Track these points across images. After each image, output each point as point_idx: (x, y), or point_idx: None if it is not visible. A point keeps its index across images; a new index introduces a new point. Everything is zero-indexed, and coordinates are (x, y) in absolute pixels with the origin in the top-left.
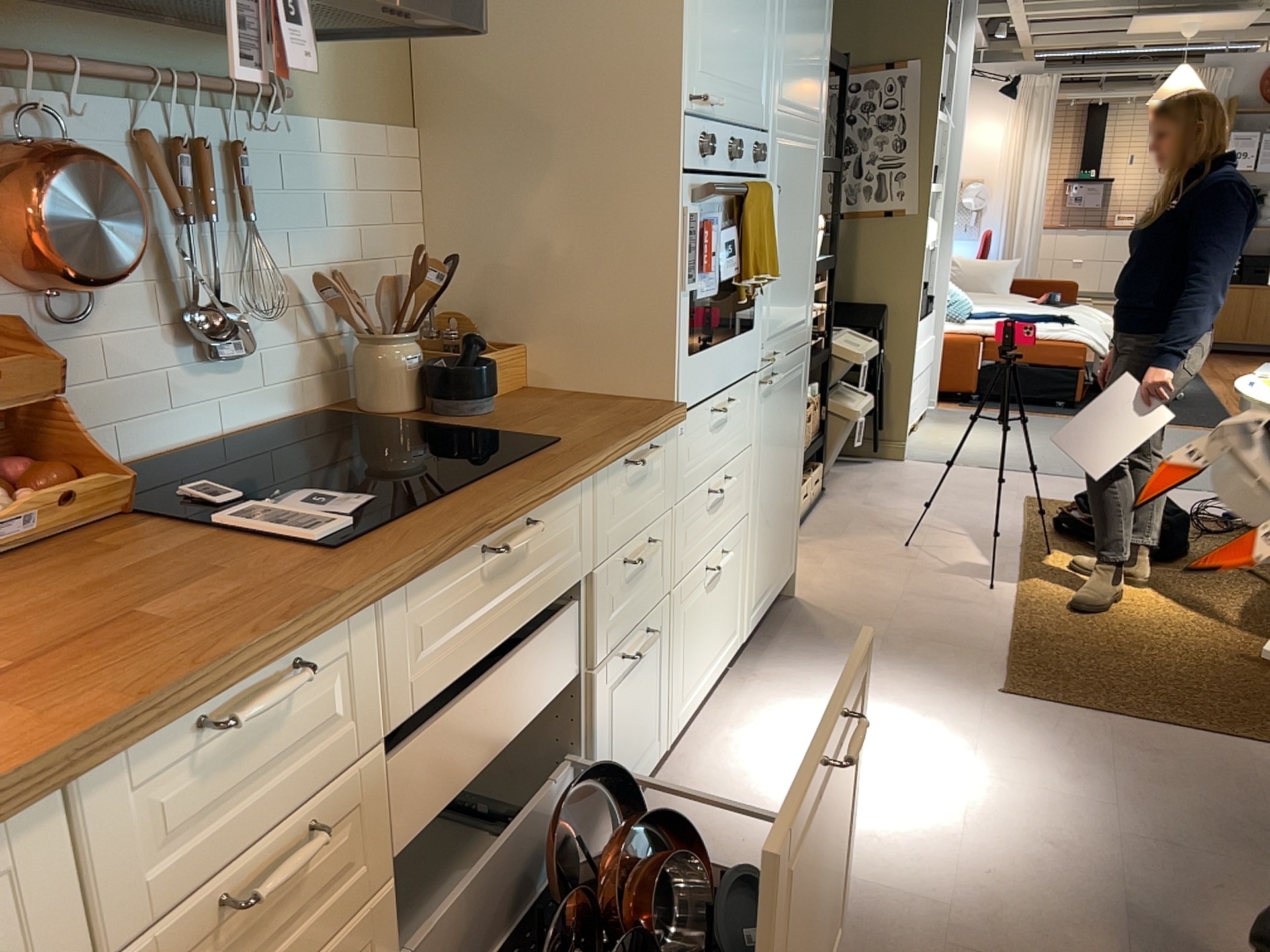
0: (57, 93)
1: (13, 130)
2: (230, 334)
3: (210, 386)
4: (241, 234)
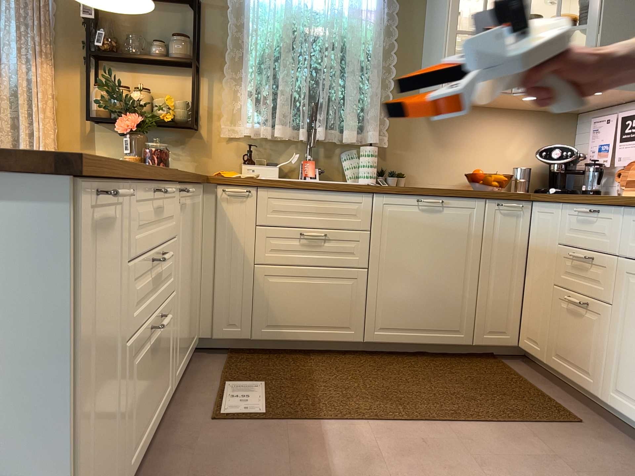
0: None
1: None
2: None
3: None
4: None
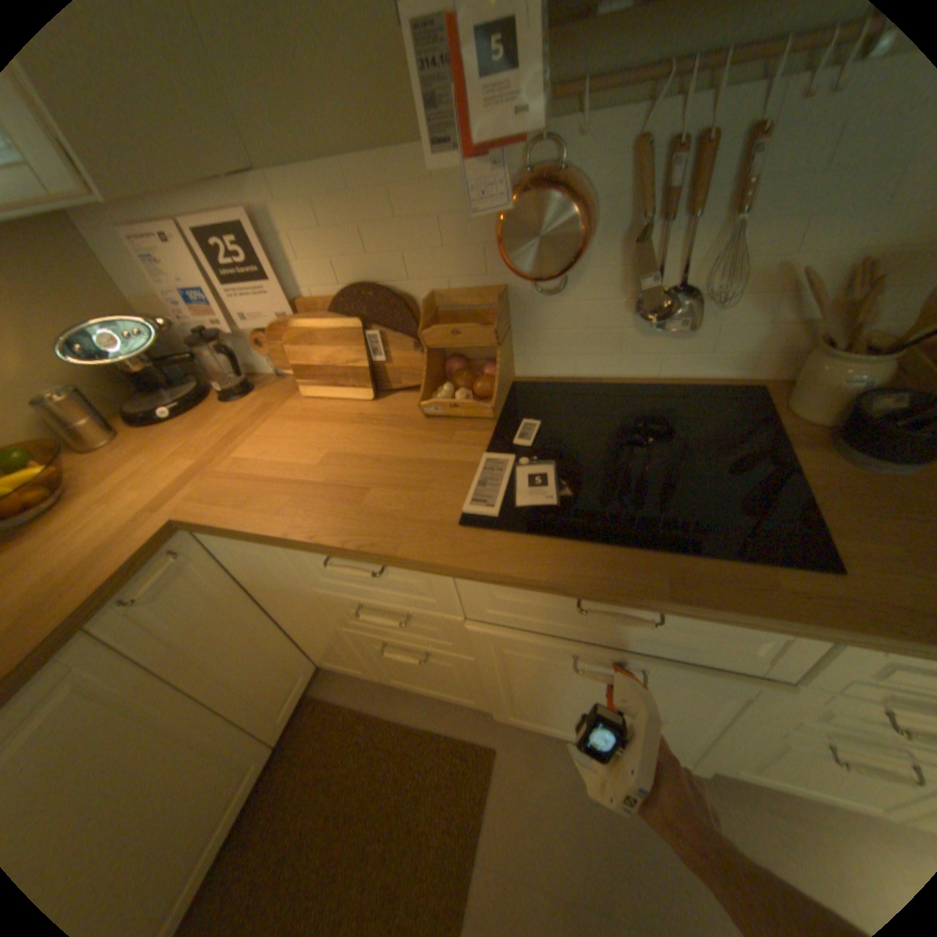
0: (575, 110)
1: (529, 156)
2: (667, 314)
3: (658, 343)
4: (738, 220)
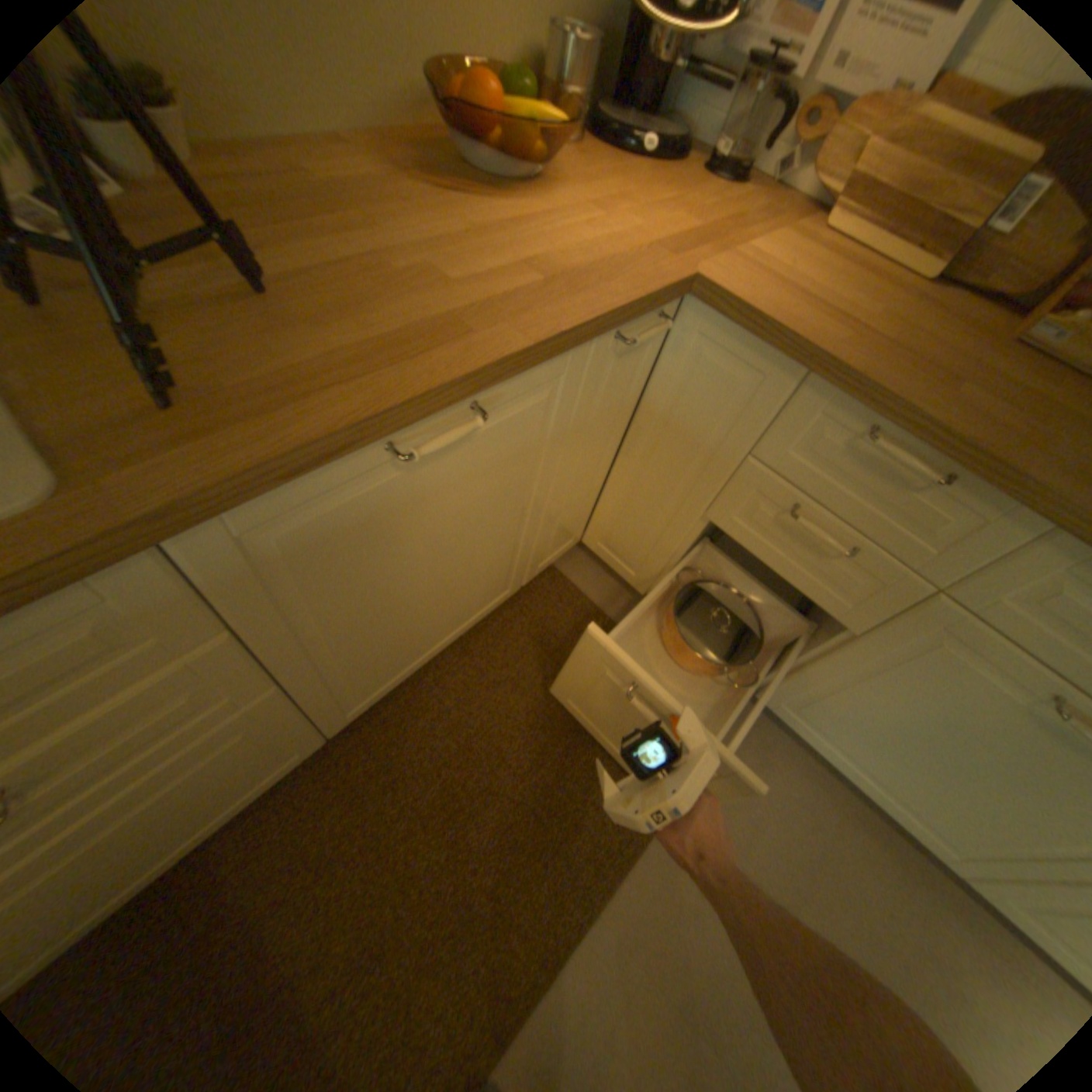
0: None
1: None
2: None
3: None
4: None
